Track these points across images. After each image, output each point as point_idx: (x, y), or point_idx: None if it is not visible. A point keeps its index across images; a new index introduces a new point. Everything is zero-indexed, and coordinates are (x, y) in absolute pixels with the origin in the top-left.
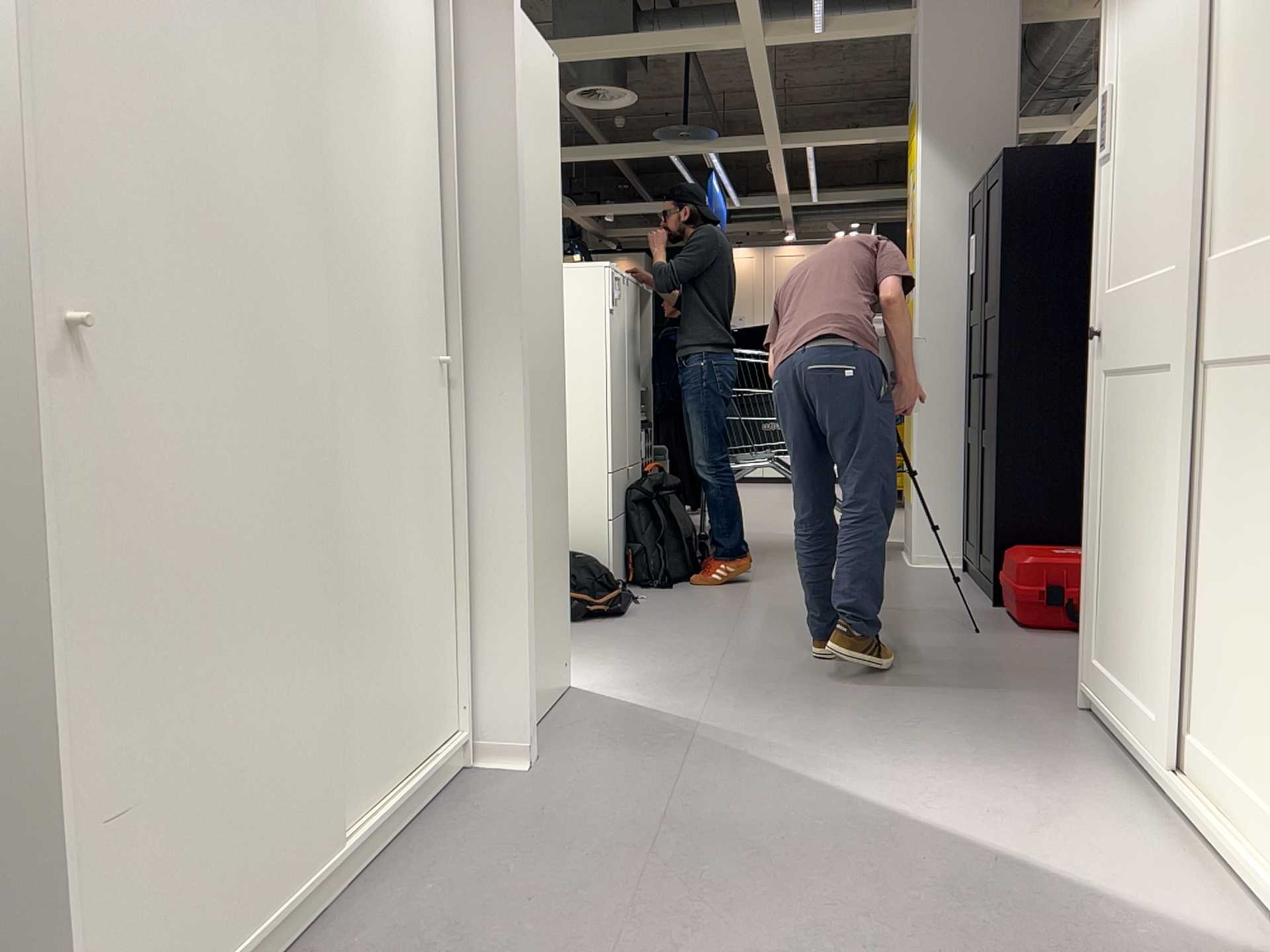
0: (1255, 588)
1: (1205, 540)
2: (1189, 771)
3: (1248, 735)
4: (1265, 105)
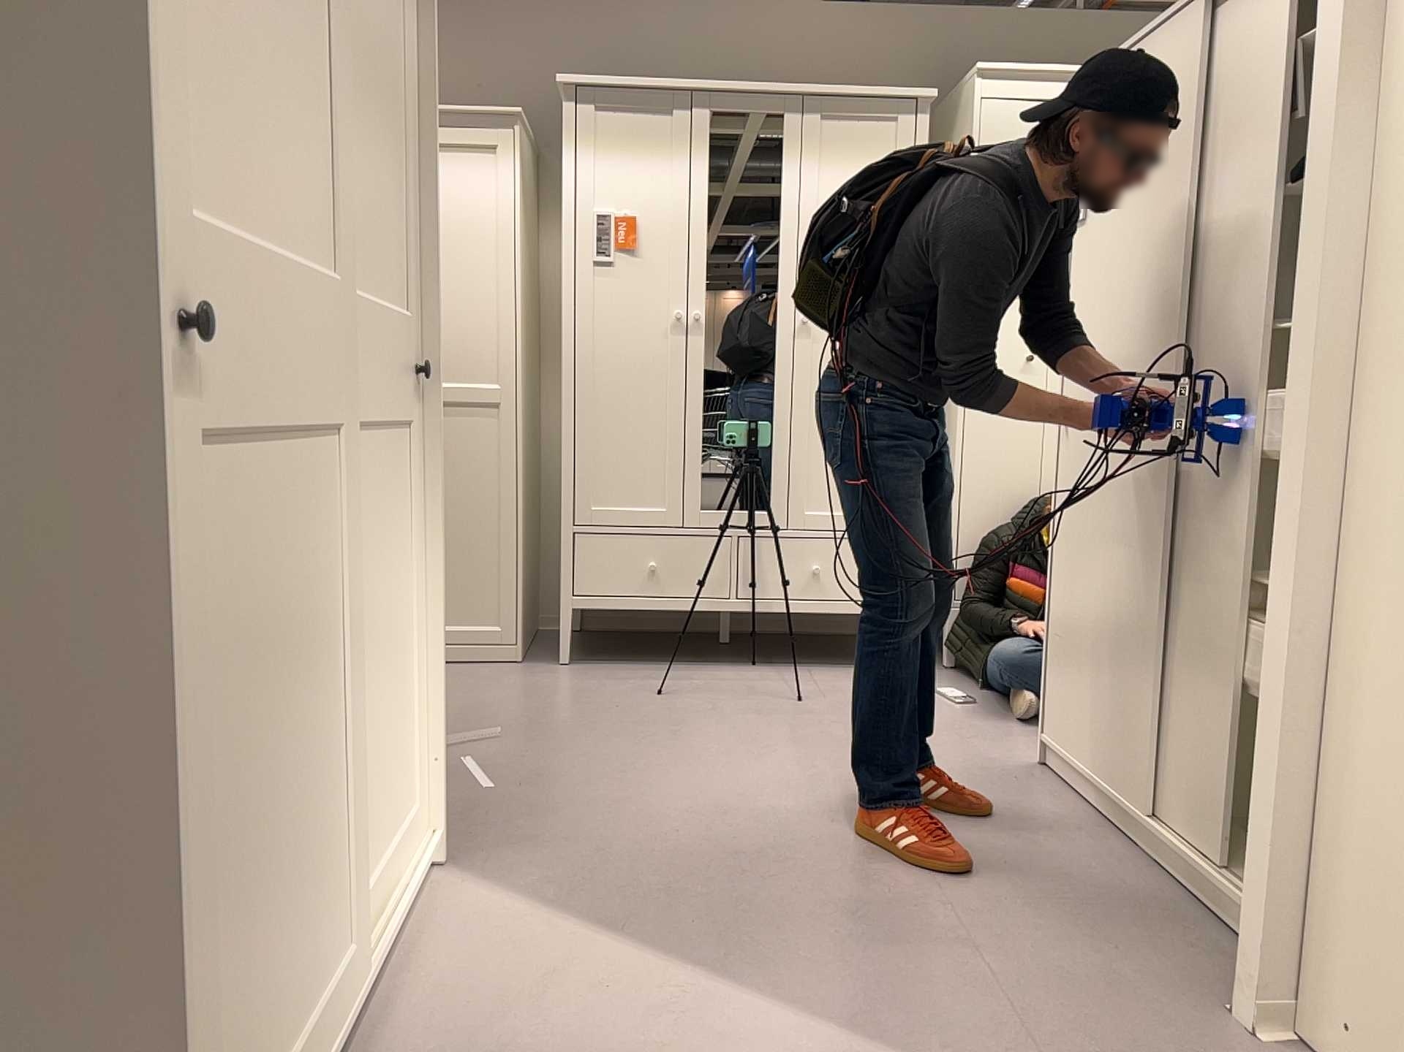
0: (385, 655)
1: (347, 658)
2: (359, 948)
3: (389, 798)
4: (368, 160)
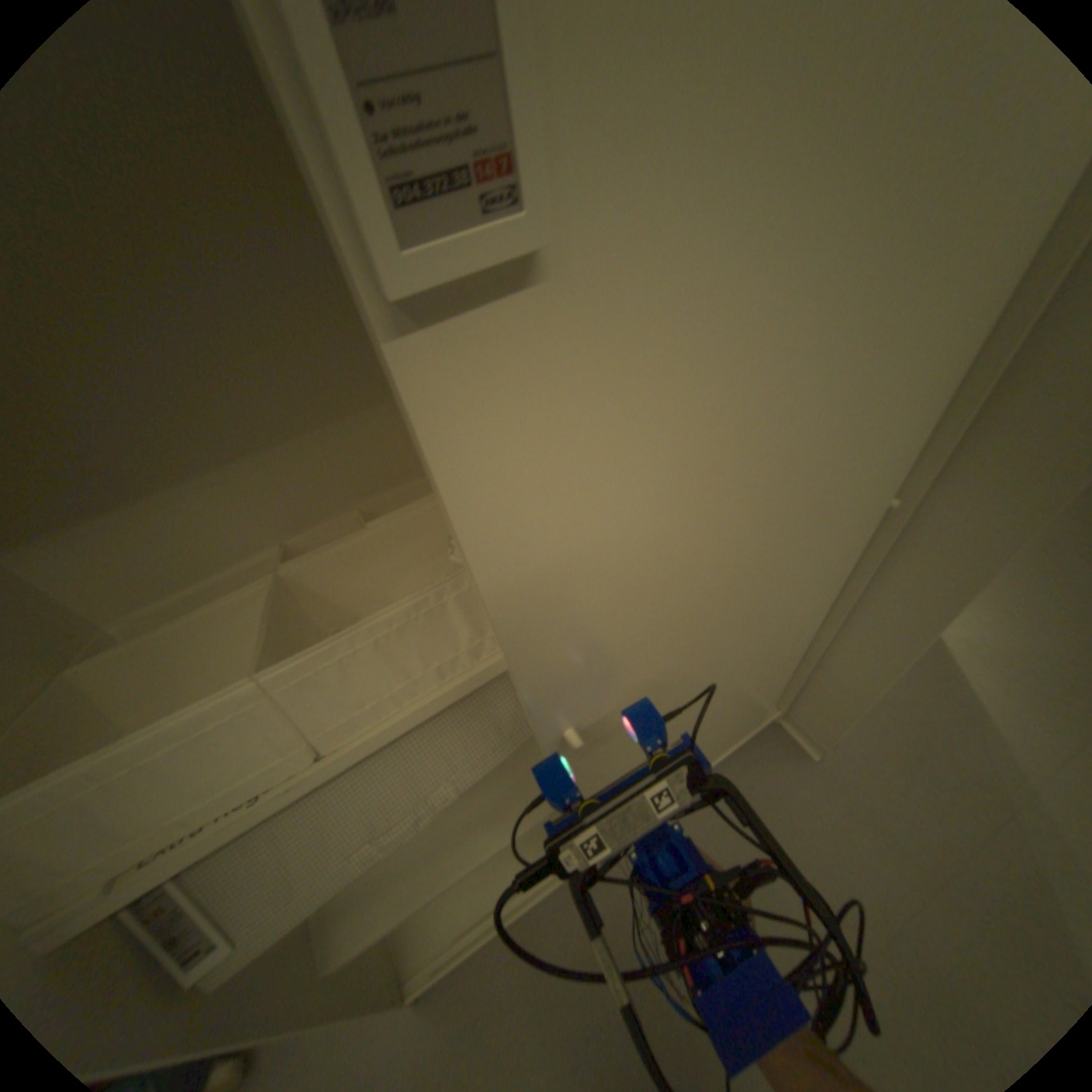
0: None
1: None
2: None
3: None
4: None
